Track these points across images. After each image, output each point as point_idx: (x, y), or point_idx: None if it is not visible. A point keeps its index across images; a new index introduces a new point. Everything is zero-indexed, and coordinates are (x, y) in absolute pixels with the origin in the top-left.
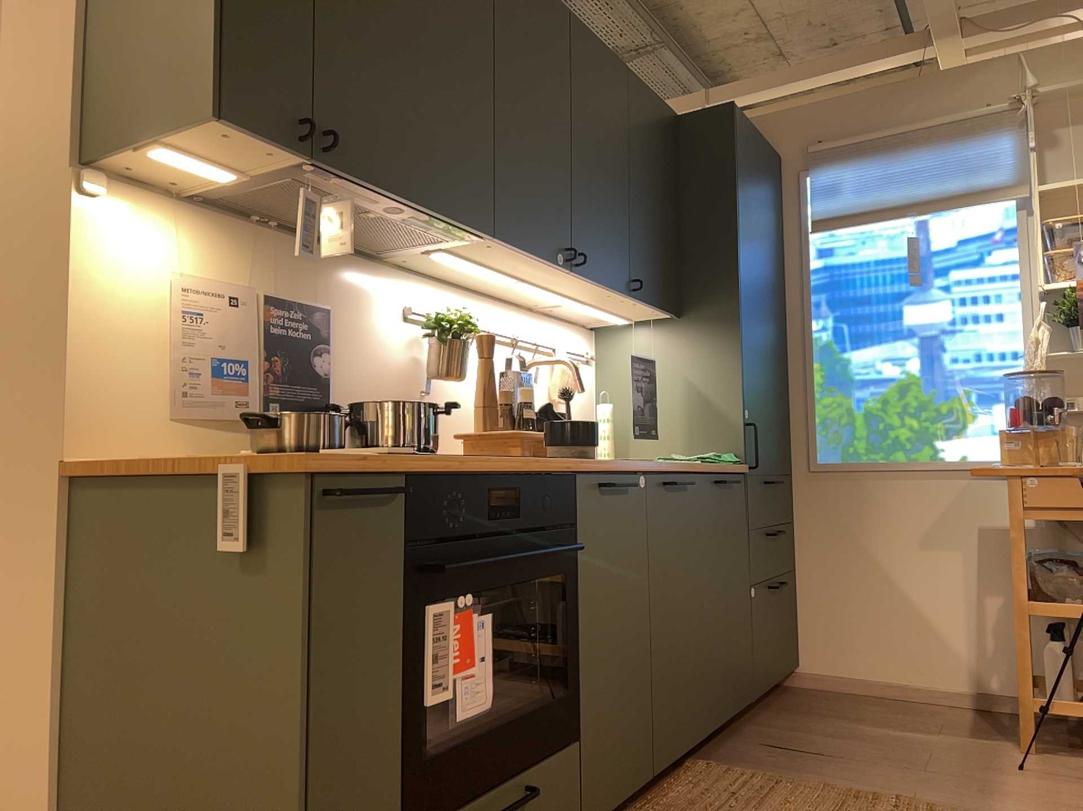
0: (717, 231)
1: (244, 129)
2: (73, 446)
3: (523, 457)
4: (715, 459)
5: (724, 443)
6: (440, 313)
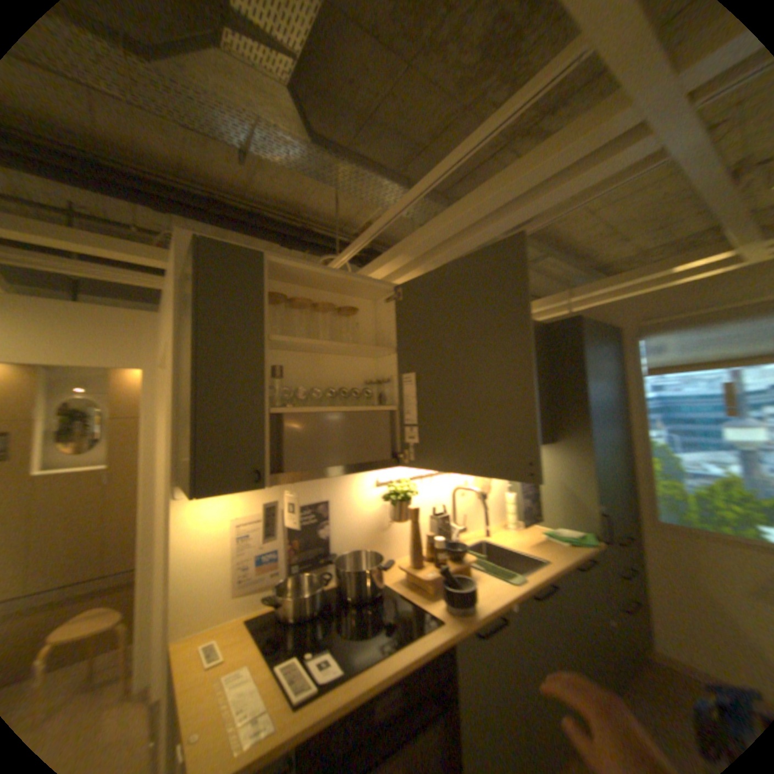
0: (575, 394)
1: (216, 493)
2: (174, 635)
3: (415, 643)
4: (579, 544)
5: (587, 526)
6: (395, 485)
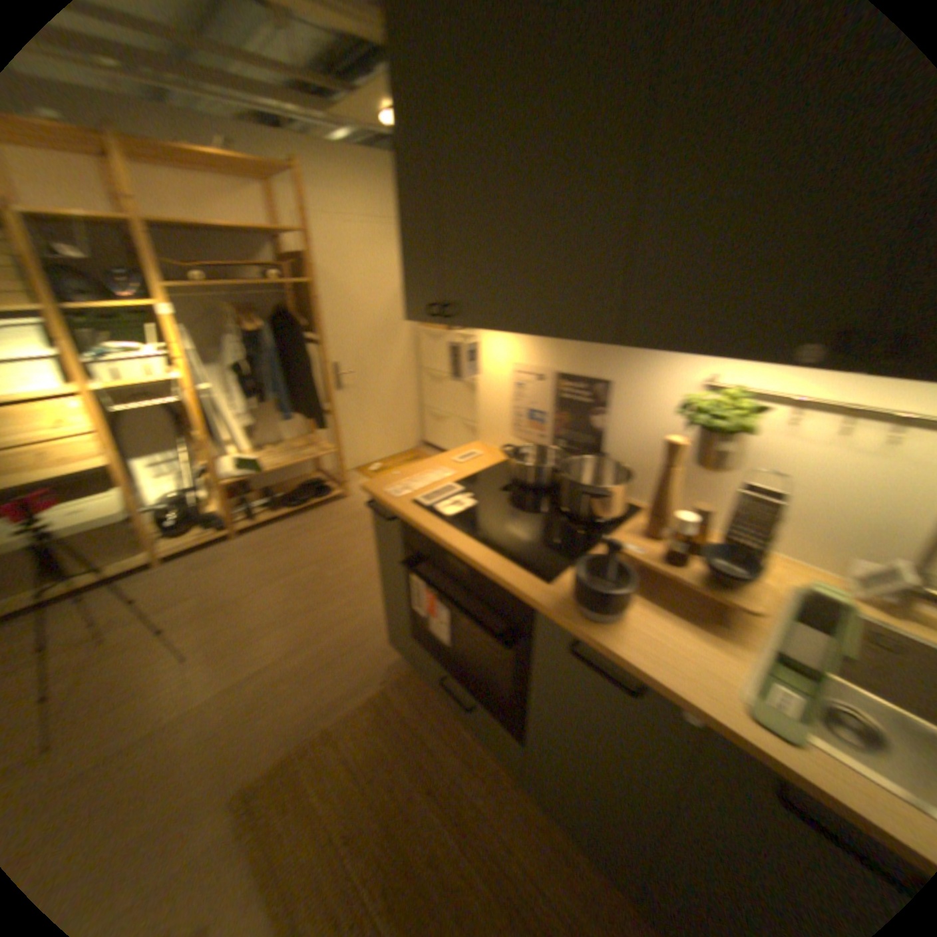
0: None
1: (414, 320)
2: (476, 437)
3: (501, 558)
4: None
5: None
6: (714, 395)
